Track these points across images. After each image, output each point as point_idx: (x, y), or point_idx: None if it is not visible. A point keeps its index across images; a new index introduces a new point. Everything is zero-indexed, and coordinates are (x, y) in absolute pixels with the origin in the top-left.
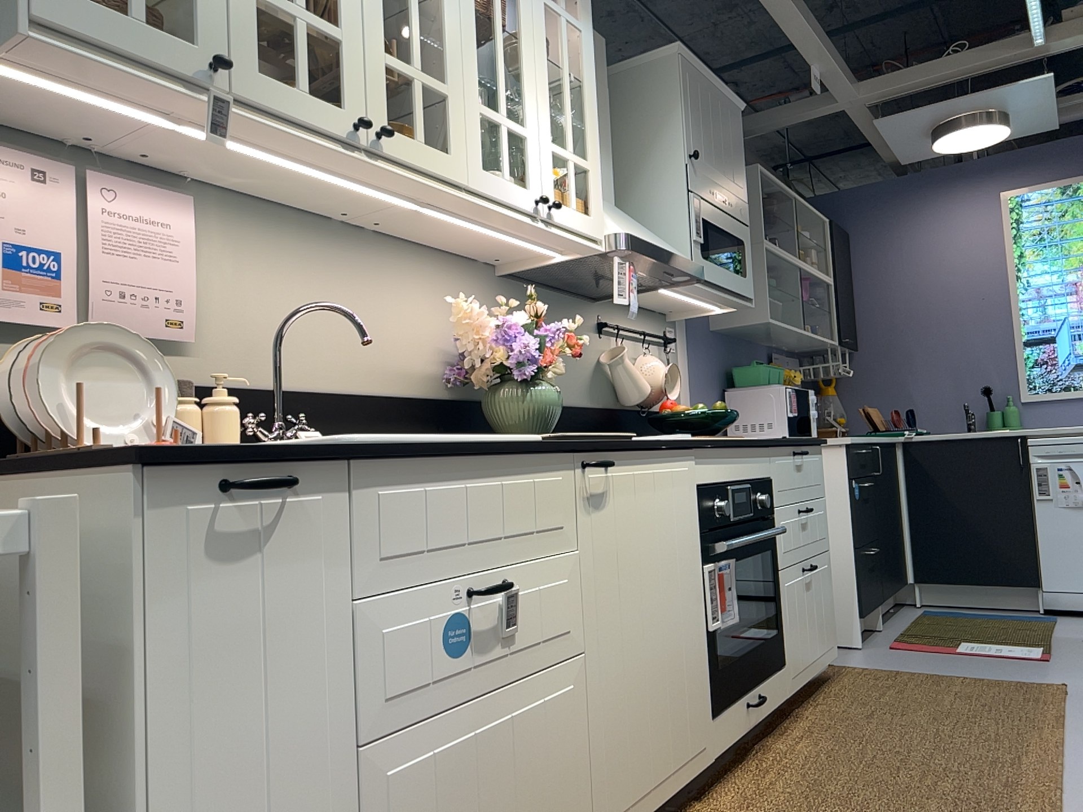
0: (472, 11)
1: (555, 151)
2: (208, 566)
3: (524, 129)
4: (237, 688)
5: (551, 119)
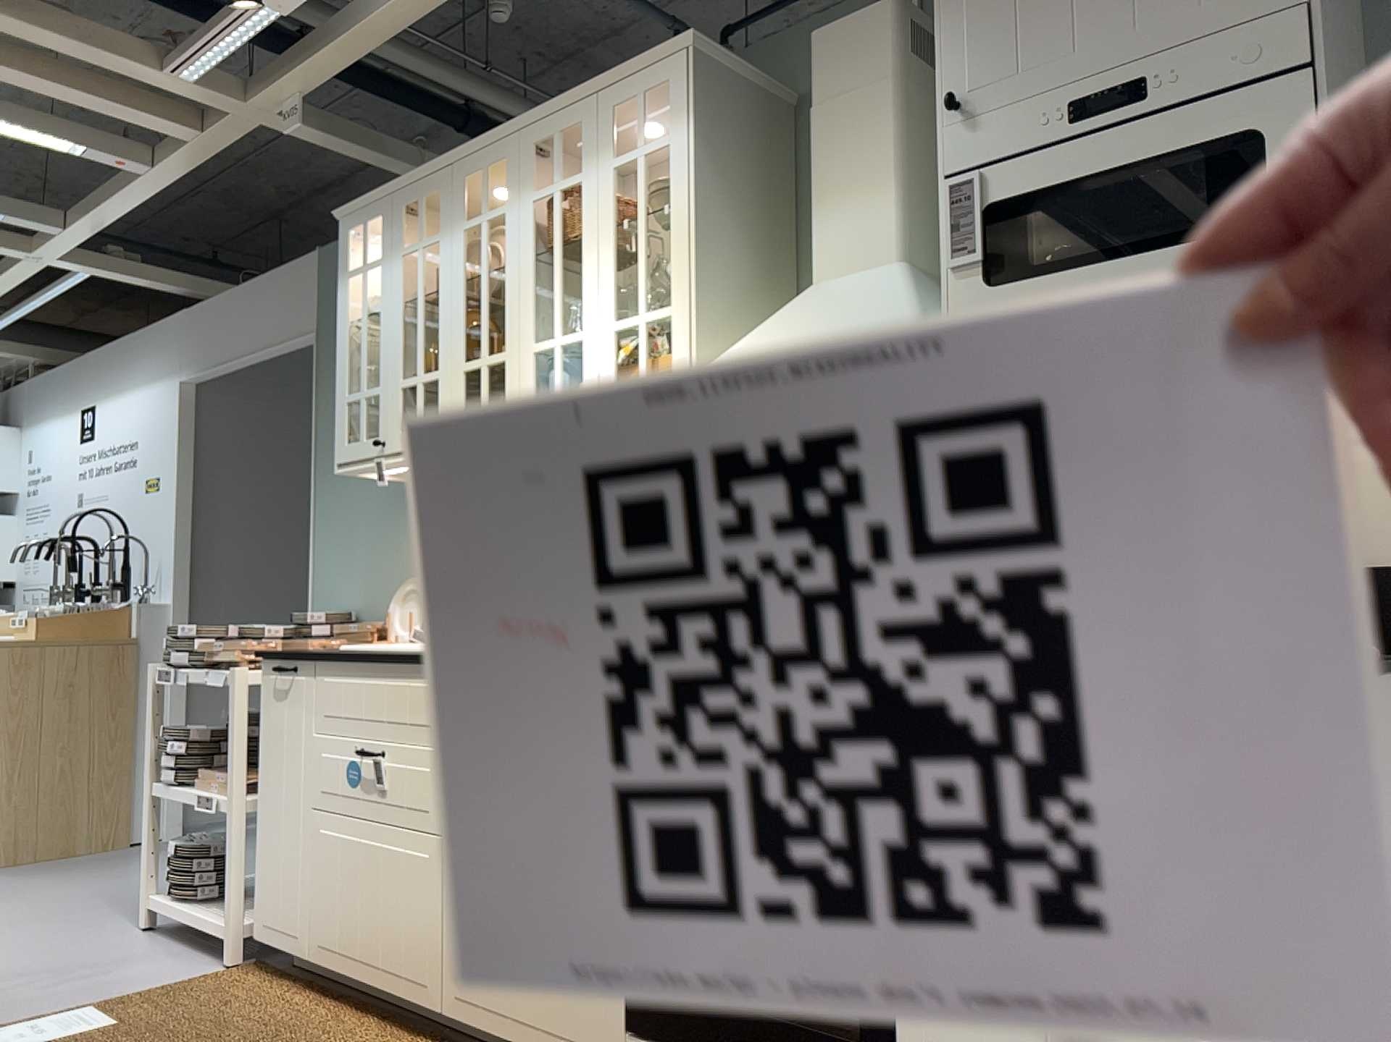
0: (529, 264)
1: (616, 327)
2: (275, 701)
3: (576, 333)
4: (280, 755)
5: (613, 295)
